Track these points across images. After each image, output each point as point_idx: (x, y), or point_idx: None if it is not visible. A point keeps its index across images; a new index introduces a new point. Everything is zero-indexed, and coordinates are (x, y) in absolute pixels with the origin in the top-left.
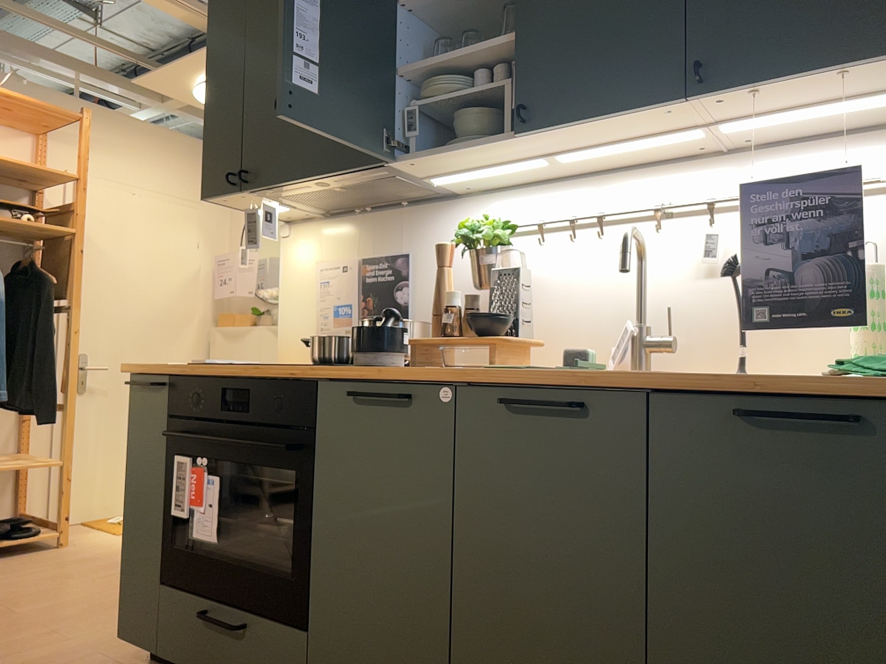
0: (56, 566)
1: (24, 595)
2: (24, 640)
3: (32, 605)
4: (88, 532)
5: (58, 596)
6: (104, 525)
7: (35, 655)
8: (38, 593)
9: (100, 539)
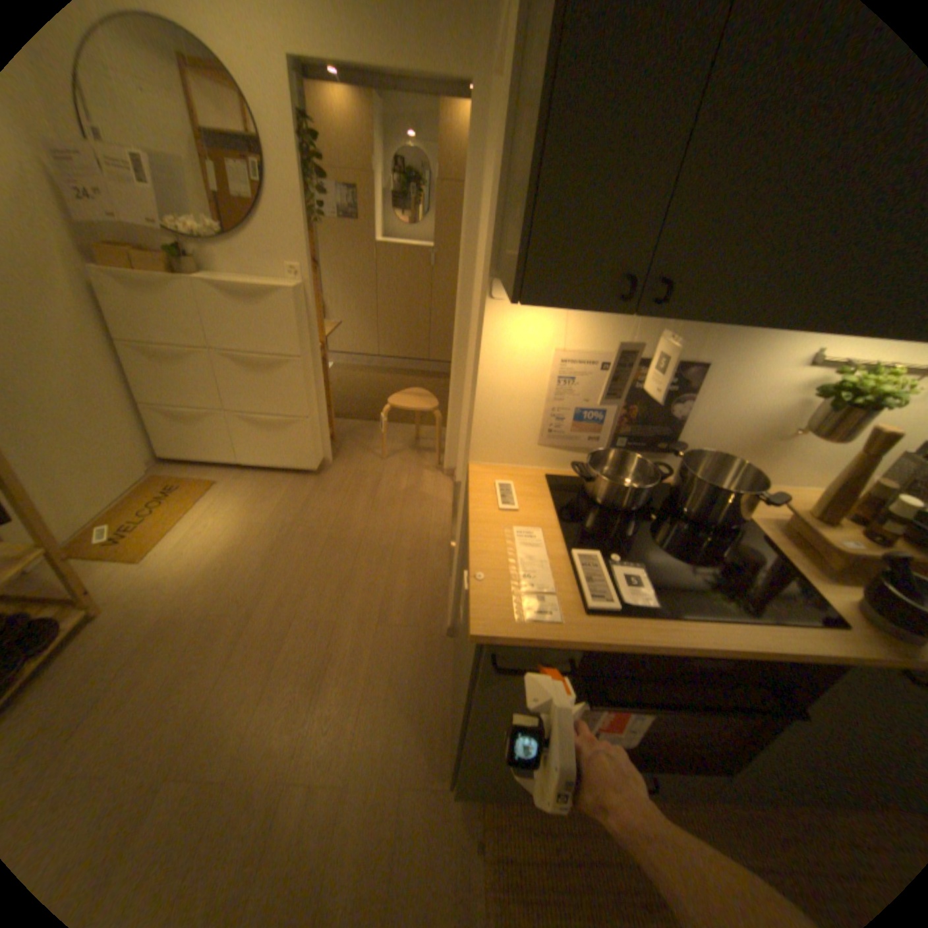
0: (143, 660)
1: (180, 738)
2: (297, 819)
3: (219, 751)
4: (90, 570)
5: (226, 716)
6: (99, 552)
7: (343, 835)
8: (191, 723)
9: (125, 580)
